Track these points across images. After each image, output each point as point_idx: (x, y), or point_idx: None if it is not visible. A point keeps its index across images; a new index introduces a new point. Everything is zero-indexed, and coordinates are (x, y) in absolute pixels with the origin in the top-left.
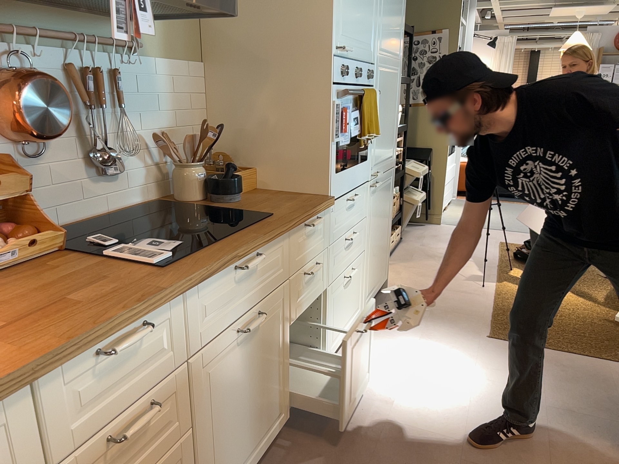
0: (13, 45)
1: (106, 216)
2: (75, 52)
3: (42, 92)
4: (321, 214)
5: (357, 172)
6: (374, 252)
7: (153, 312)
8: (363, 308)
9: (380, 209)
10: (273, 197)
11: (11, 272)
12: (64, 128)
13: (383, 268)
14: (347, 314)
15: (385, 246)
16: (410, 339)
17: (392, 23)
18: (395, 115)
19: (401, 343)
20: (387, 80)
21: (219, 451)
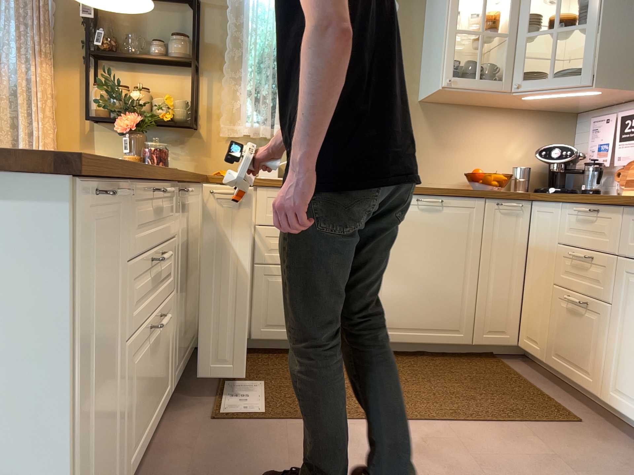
0: None
1: None
2: None
3: None
4: None
5: None
6: None
7: (600, 206)
8: None
9: None
10: None
11: None
12: None
13: None
14: None
15: None
16: None
17: None
18: None
19: None
20: None
21: (629, 358)
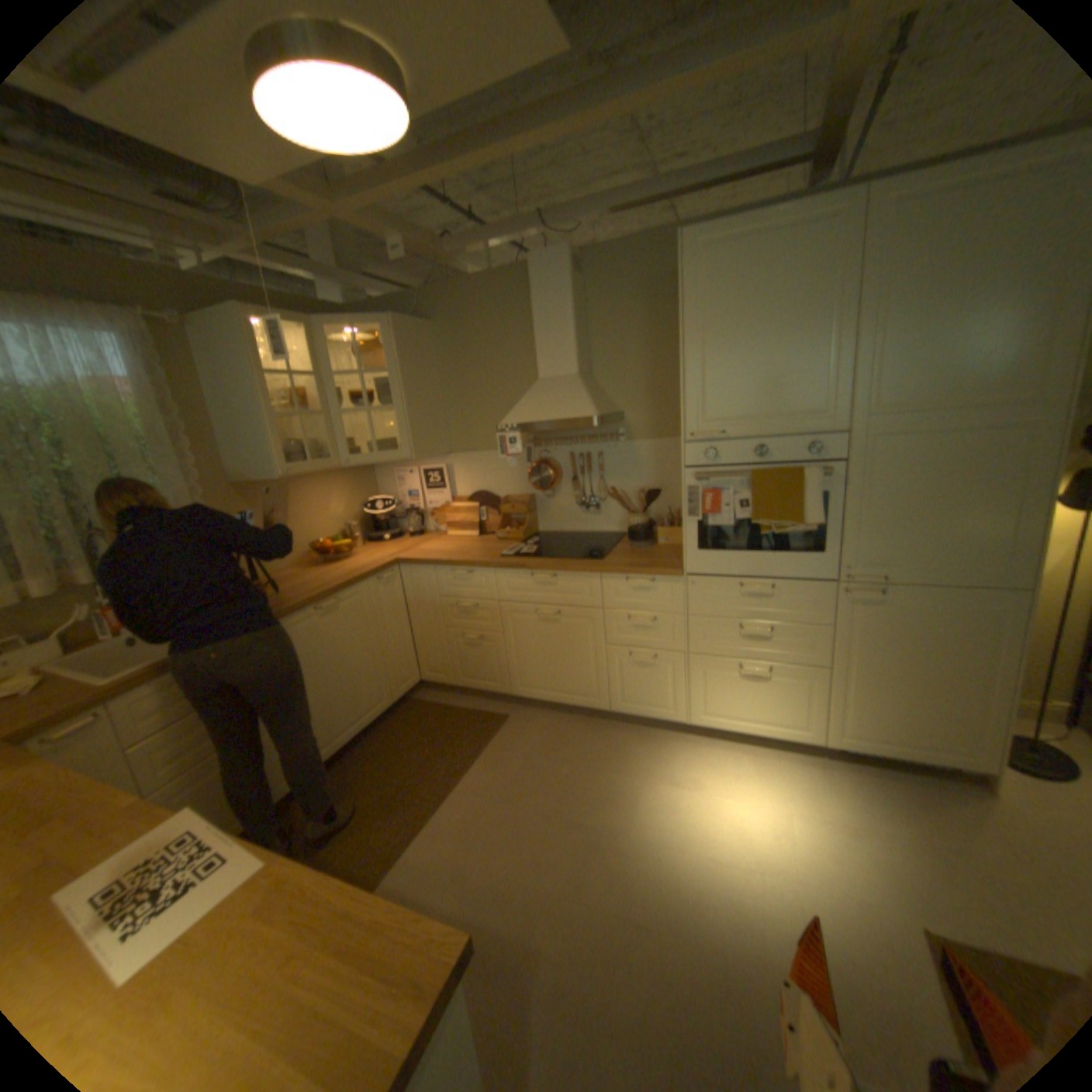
0: (543, 449)
1: (589, 535)
2: (574, 447)
3: (539, 472)
4: (663, 581)
5: (773, 562)
6: (878, 690)
7: (474, 570)
8: (829, 743)
9: (915, 638)
10: (659, 555)
11: (500, 543)
12: (548, 487)
13: (958, 744)
14: (756, 713)
15: (963, 711)
16: (830, 816)
17: (949, 355)
18: (1005, 500)
19: (812, 805)
20: (925, 447)
21: (524, 665)
